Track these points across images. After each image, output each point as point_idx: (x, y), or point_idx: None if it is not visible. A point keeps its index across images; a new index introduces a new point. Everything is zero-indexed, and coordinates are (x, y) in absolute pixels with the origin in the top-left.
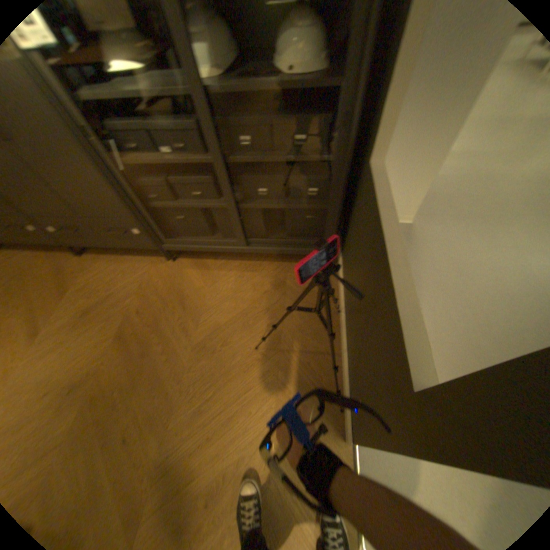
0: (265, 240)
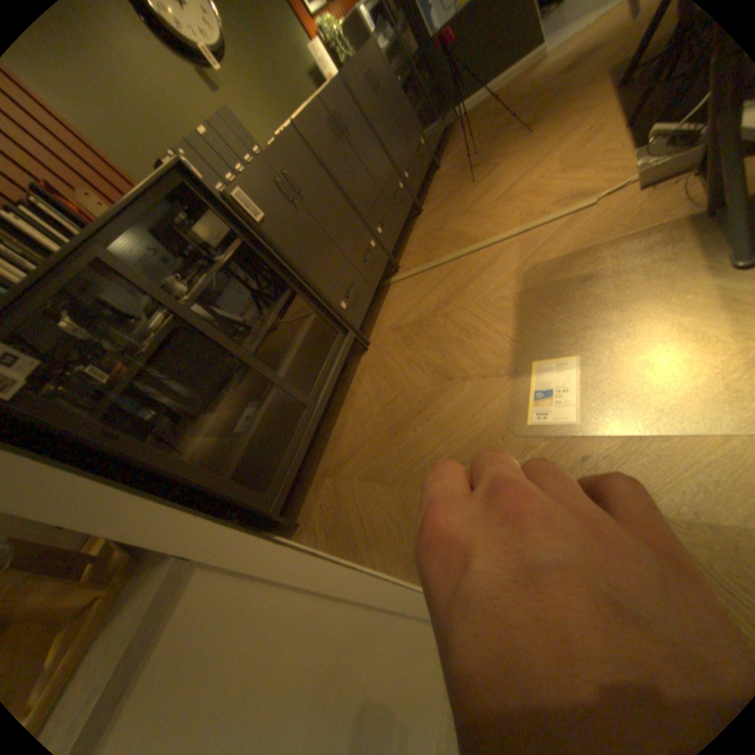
0: (441, 112)
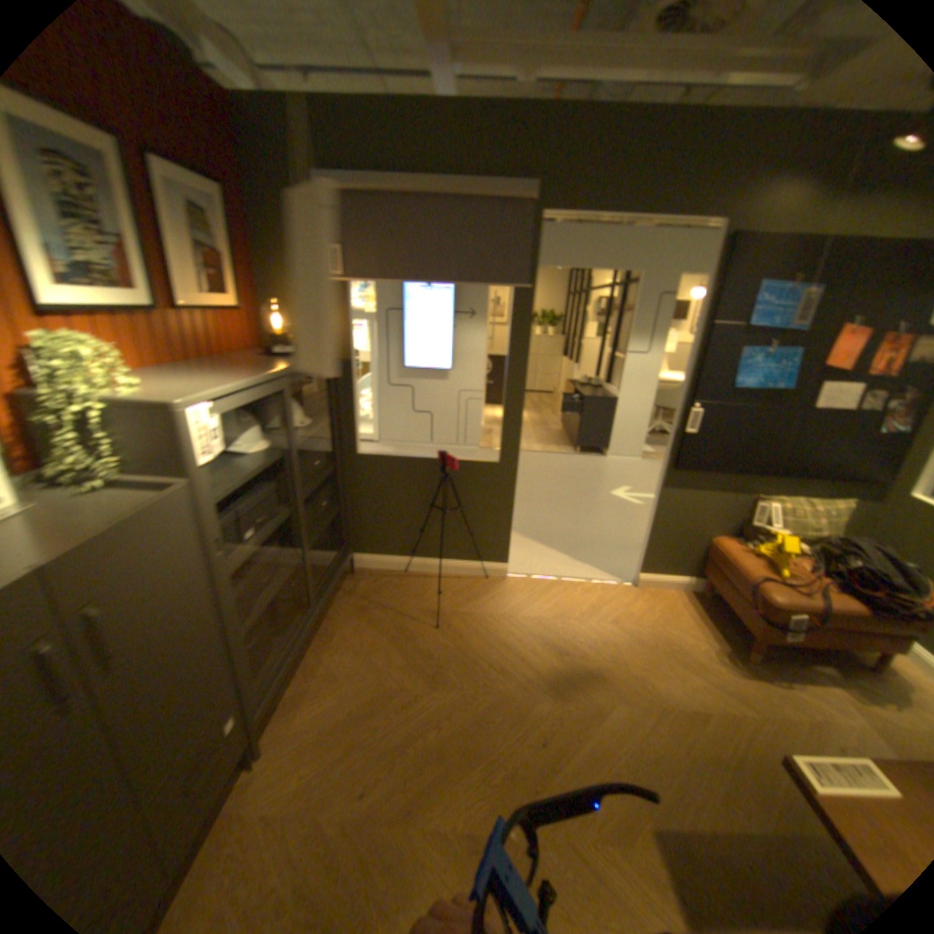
0: (321, 584)
